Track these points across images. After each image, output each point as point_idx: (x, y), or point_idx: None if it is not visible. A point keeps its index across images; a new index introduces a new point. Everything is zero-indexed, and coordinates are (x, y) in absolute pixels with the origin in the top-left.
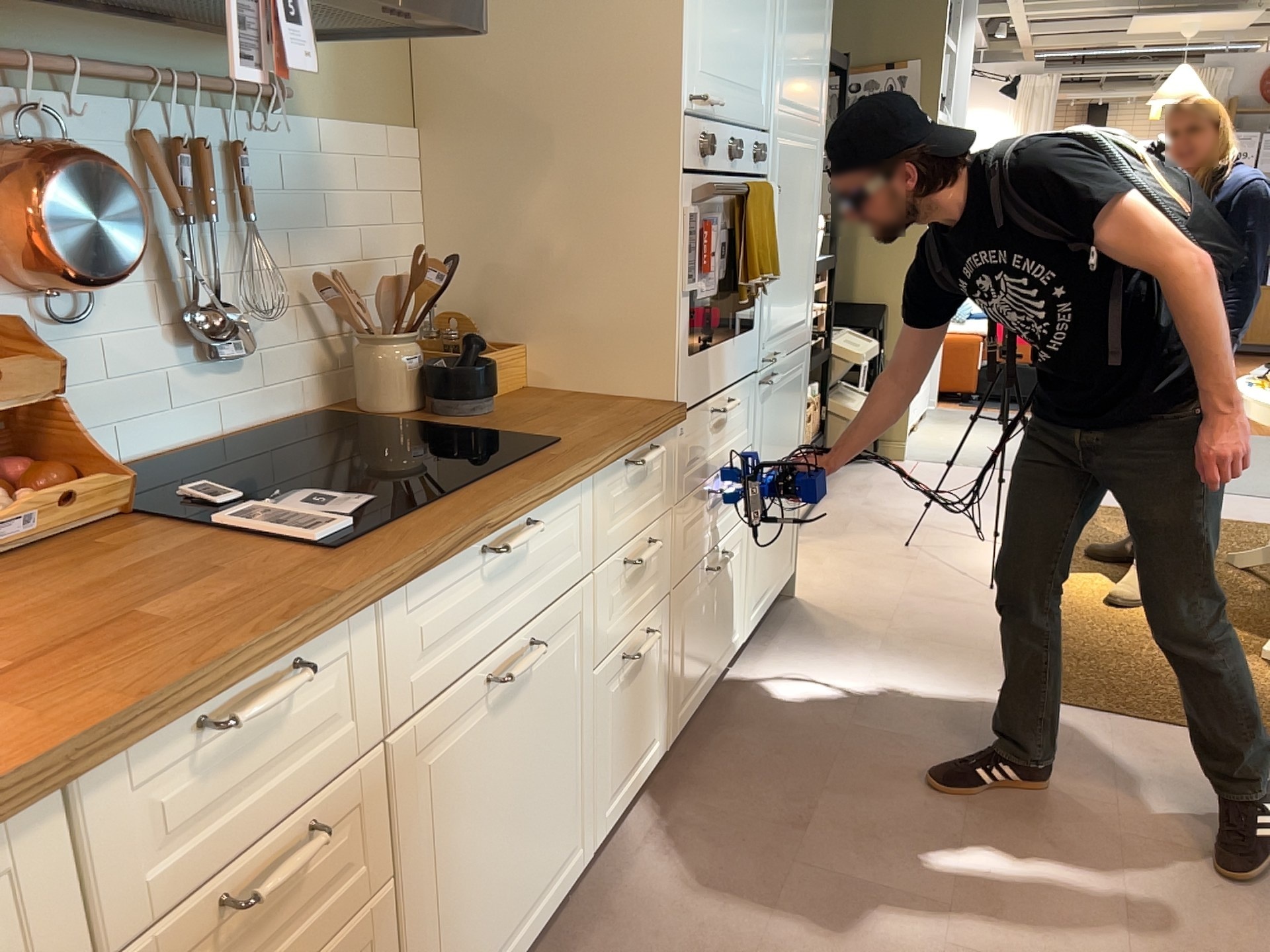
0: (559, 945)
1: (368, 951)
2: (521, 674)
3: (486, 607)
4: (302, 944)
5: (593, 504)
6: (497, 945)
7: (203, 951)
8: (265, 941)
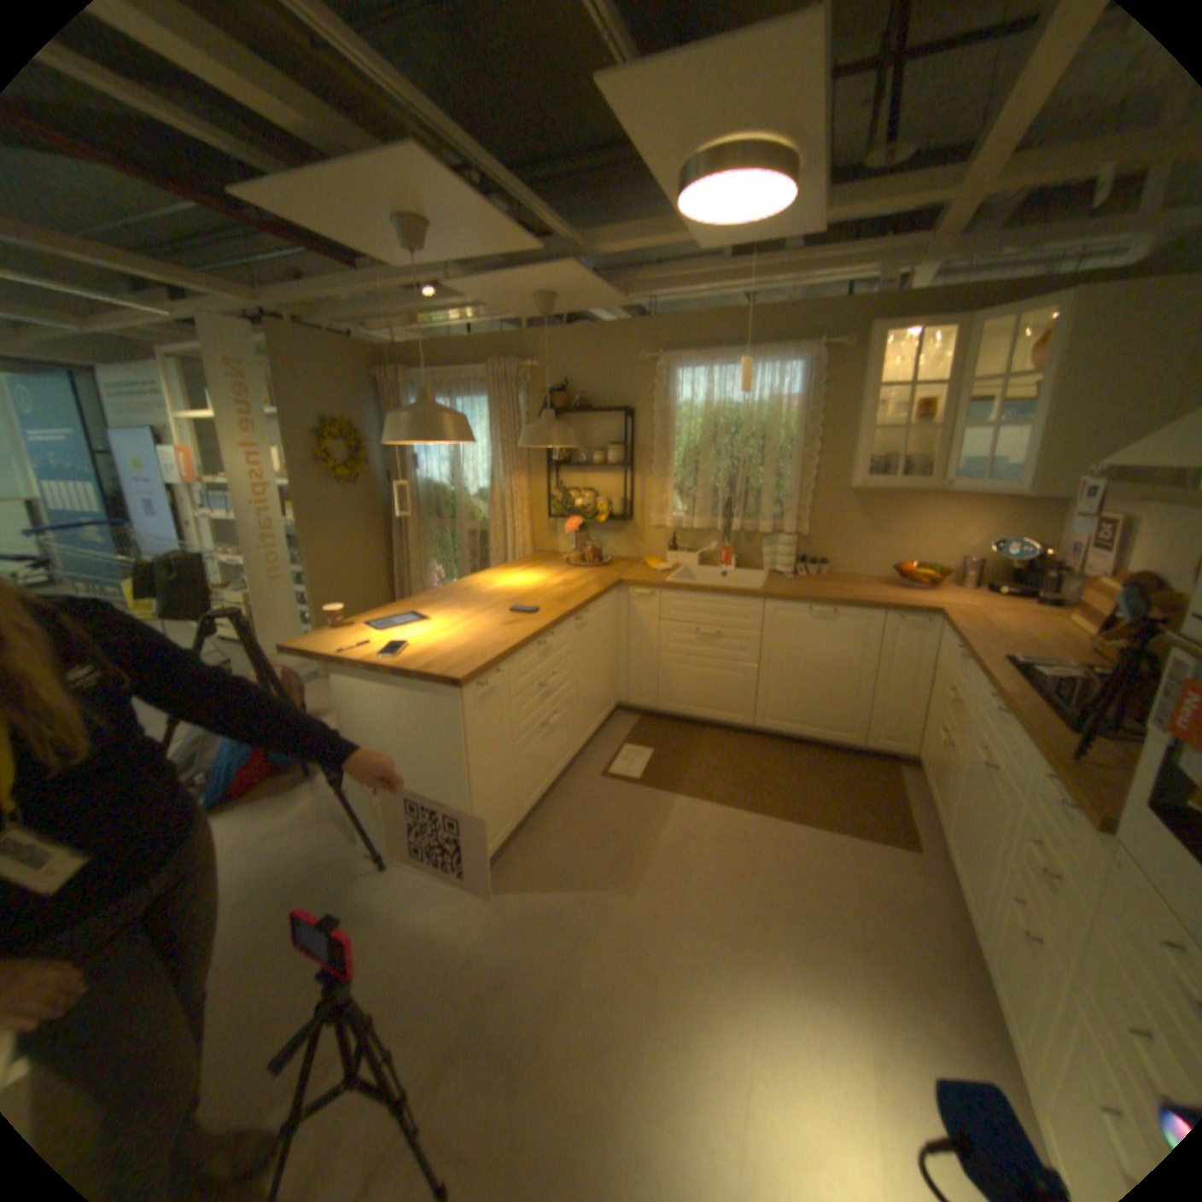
0: (967, 948)
1: (956, 765)
2: (994, 777)
3: (995, 723)
4: (955, 730)
5: (1036, 766)
6: (963, 866)
7: (953, 697)
8: (954, 715)
